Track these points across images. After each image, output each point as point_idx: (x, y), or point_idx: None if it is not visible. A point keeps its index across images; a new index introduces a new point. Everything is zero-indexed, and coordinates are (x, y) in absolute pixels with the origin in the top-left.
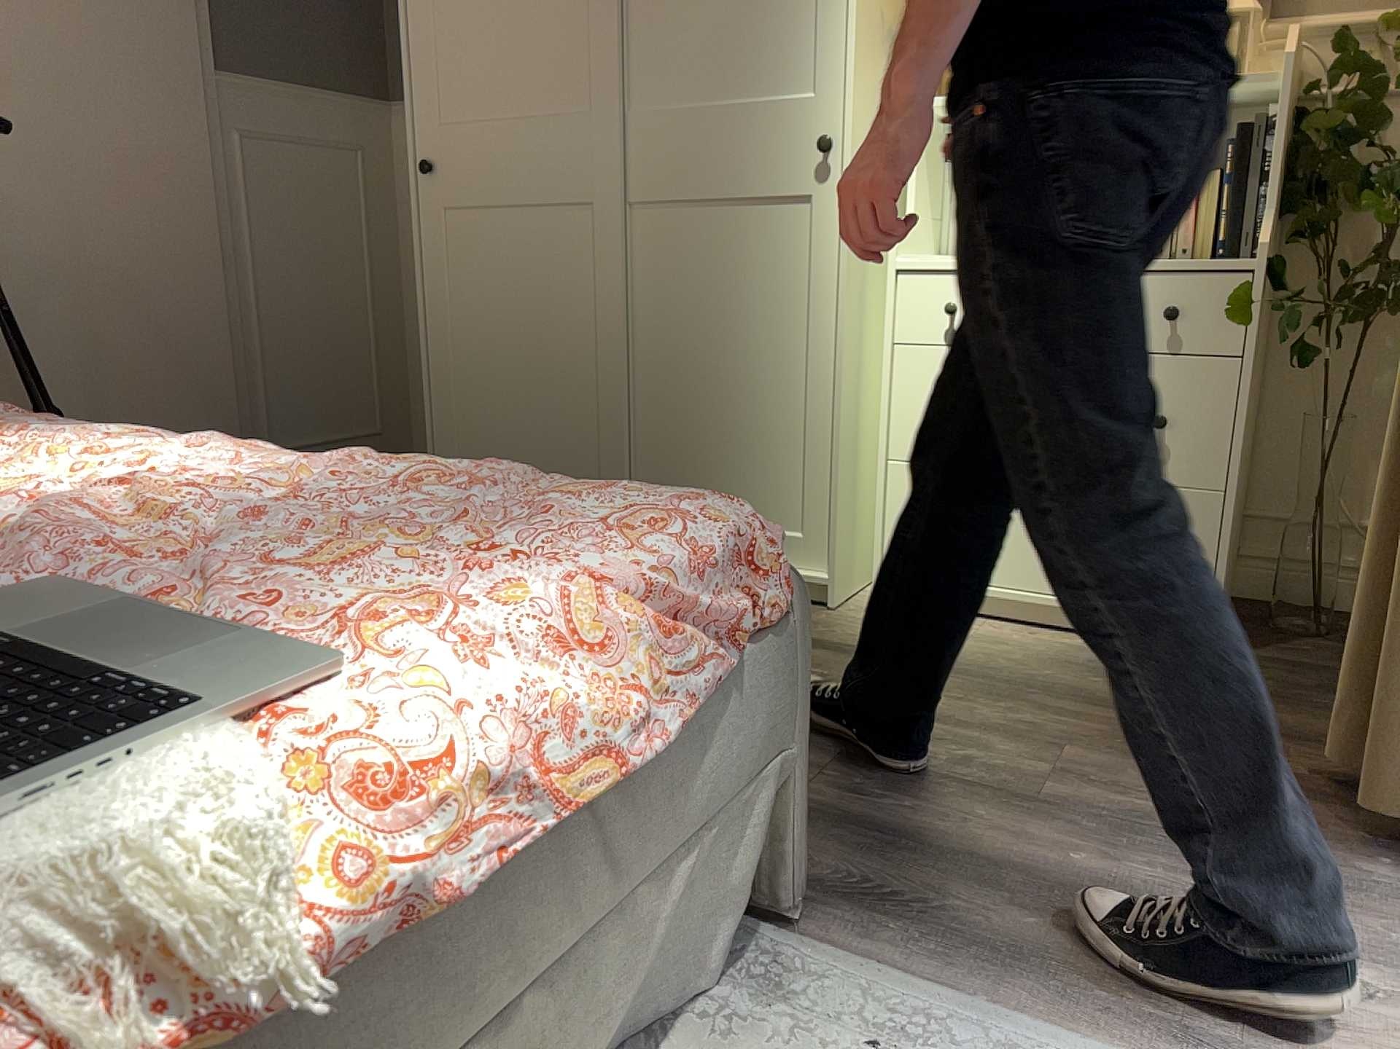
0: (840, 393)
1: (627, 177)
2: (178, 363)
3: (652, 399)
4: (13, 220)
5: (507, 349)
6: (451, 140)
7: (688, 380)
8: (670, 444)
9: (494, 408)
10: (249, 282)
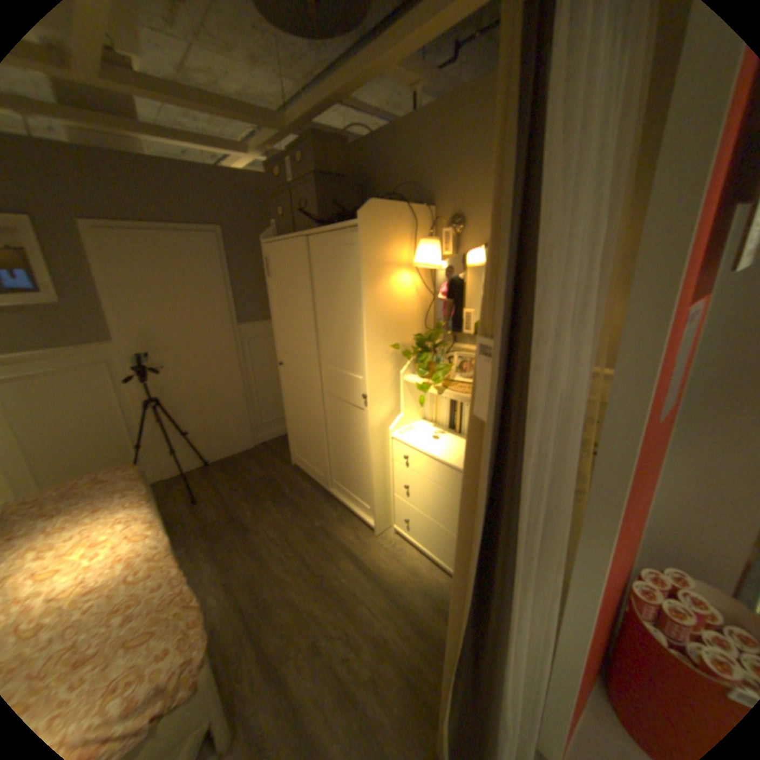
0: (372, 474)
1: (321, 384)
2: (226, 408)
3: (333, 449)
4: (173, 382)
5: (301, 421)
6: (284, 358)
7: (340, 448)
8: (338, 464)
9: (299, 435)
10: (250, 379)
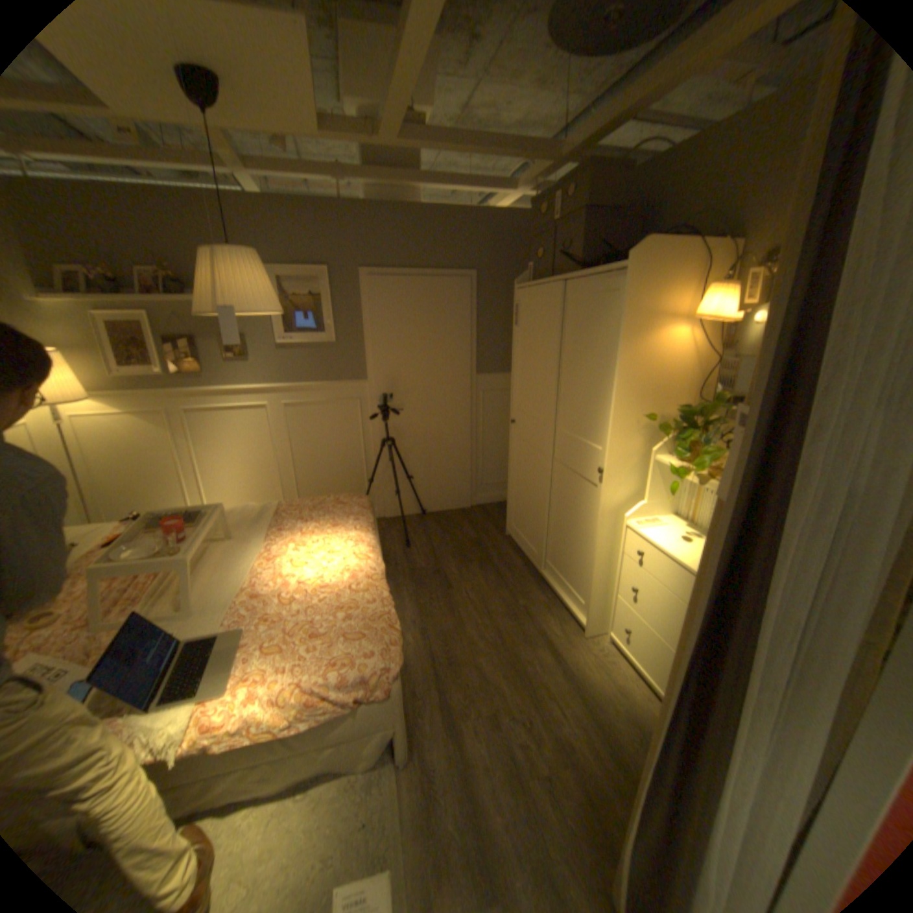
0: (595, 564)
1: (553, 450)
2: (451, 460)
3: (553, 527)
4: (409, 426)
5: (524, 488)
6: (518, 415)
7: (562, 527)
8: (556, 544)
9: (520, 503)
10: (479, 435)
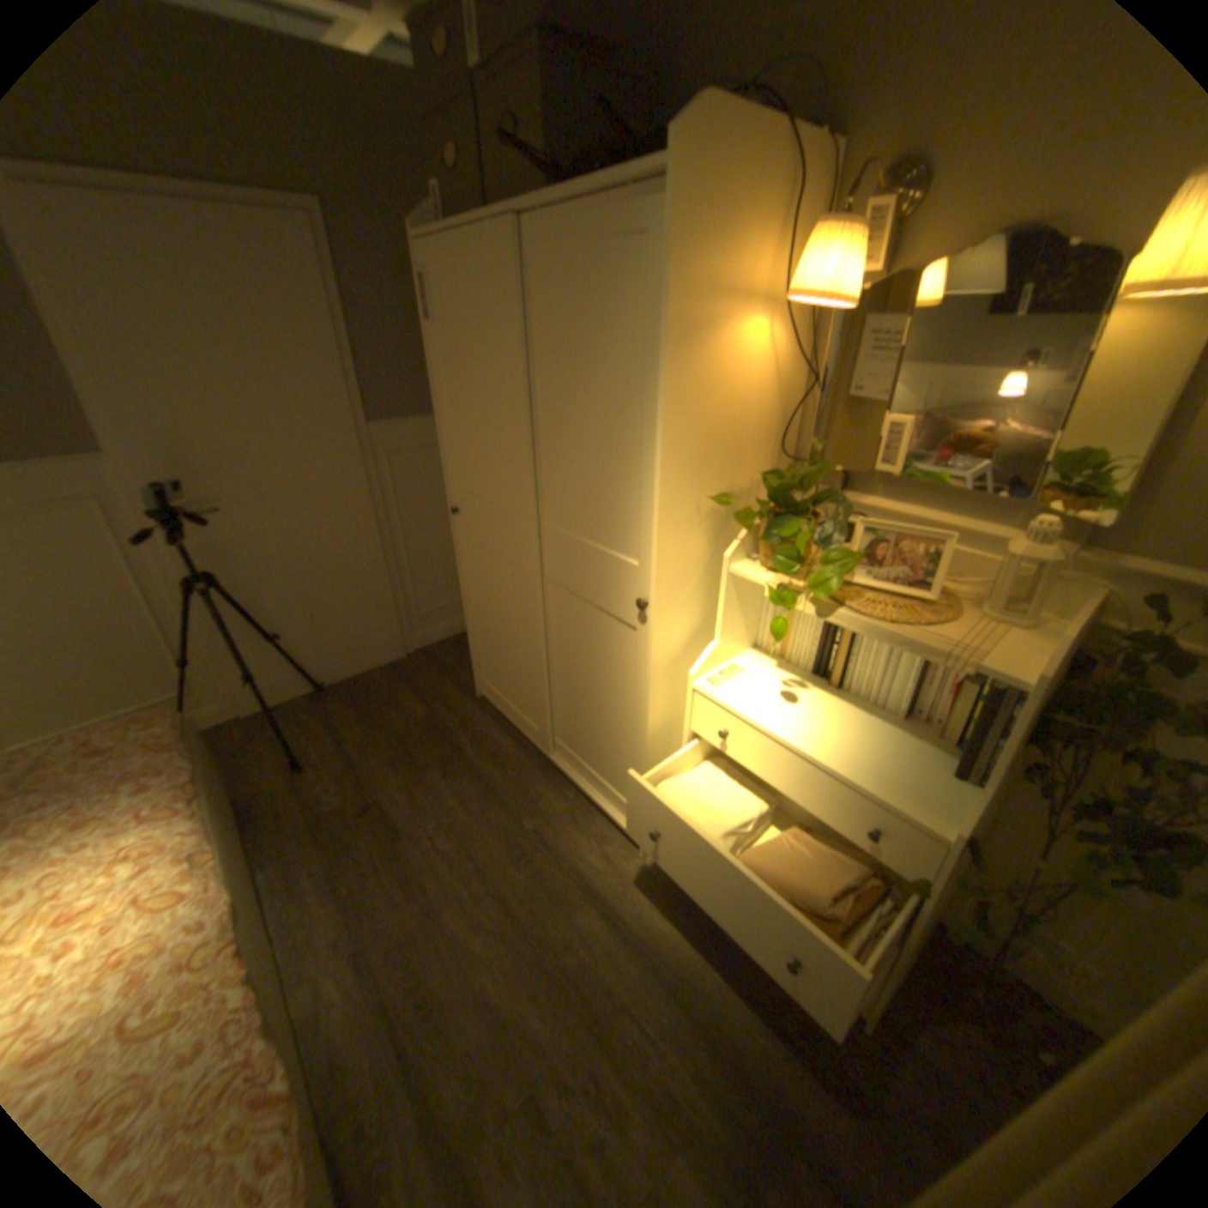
0: (646, 756)
1: (541, 562)
2: (352, 587)
3: (560, 688)
4: (243, 538)
5: (496, 625)
6: (462, 499)
7: (576, 690)
8: (569, 716)
9: (493, 650)
10: (395, 533)
